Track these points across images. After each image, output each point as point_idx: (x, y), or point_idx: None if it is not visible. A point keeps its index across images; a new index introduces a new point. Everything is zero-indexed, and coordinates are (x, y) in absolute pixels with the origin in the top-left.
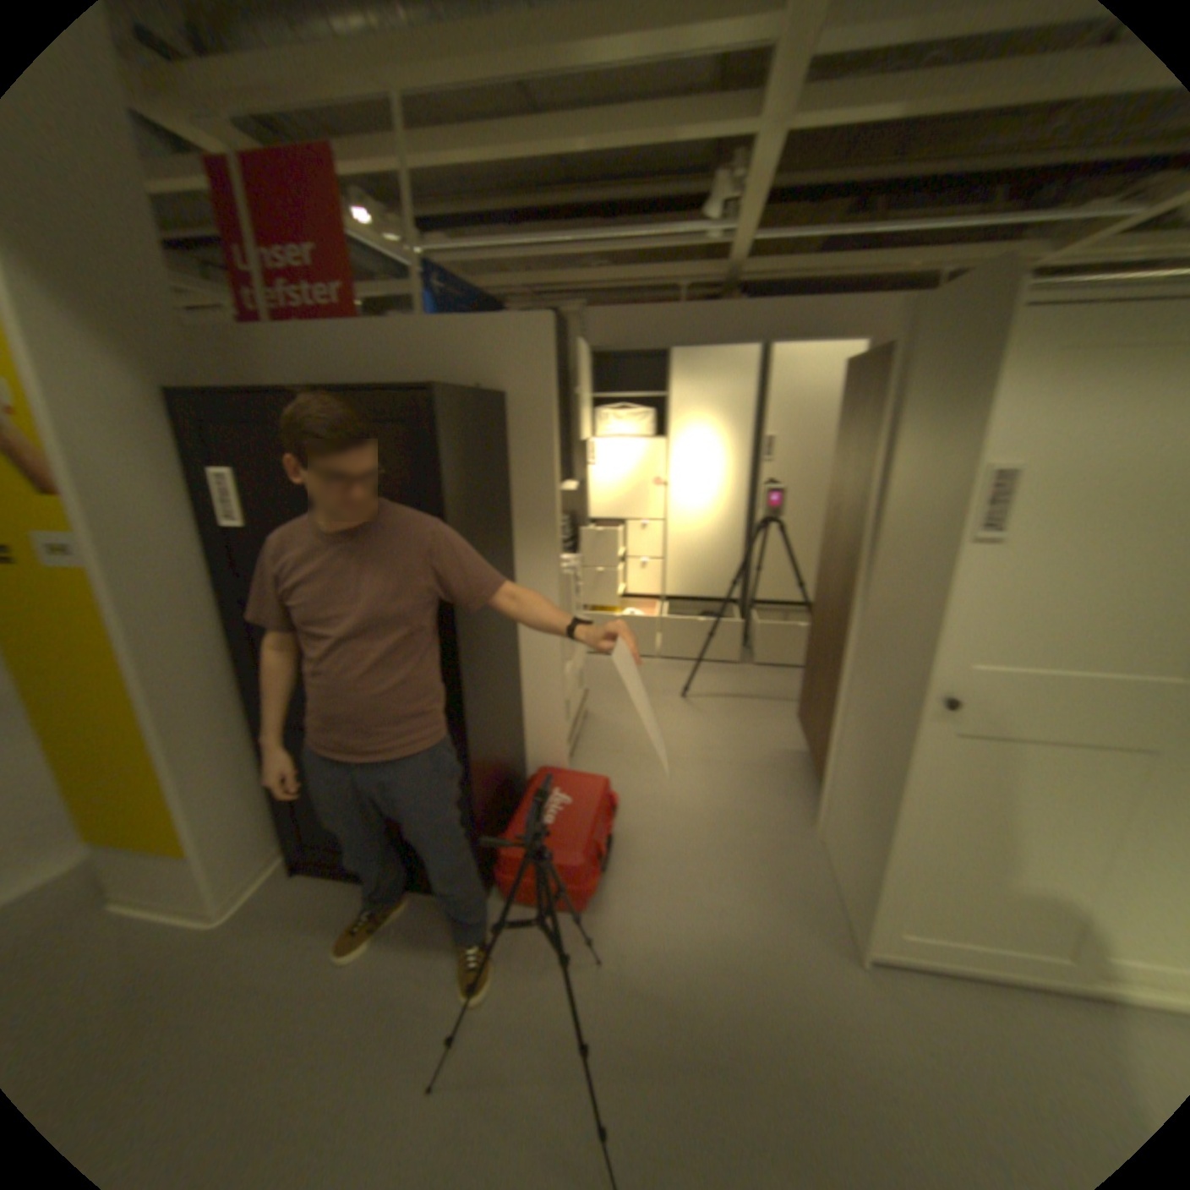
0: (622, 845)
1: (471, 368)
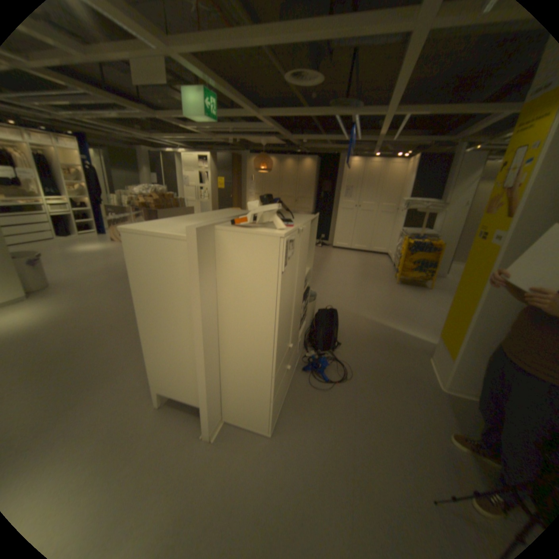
0: None
1: None
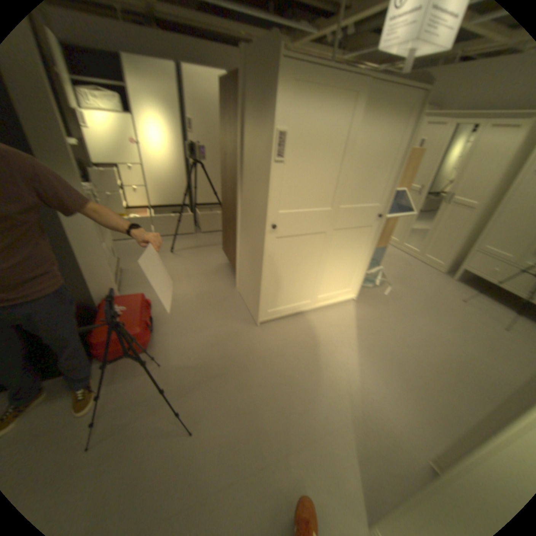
0: (158, 320)
1: None
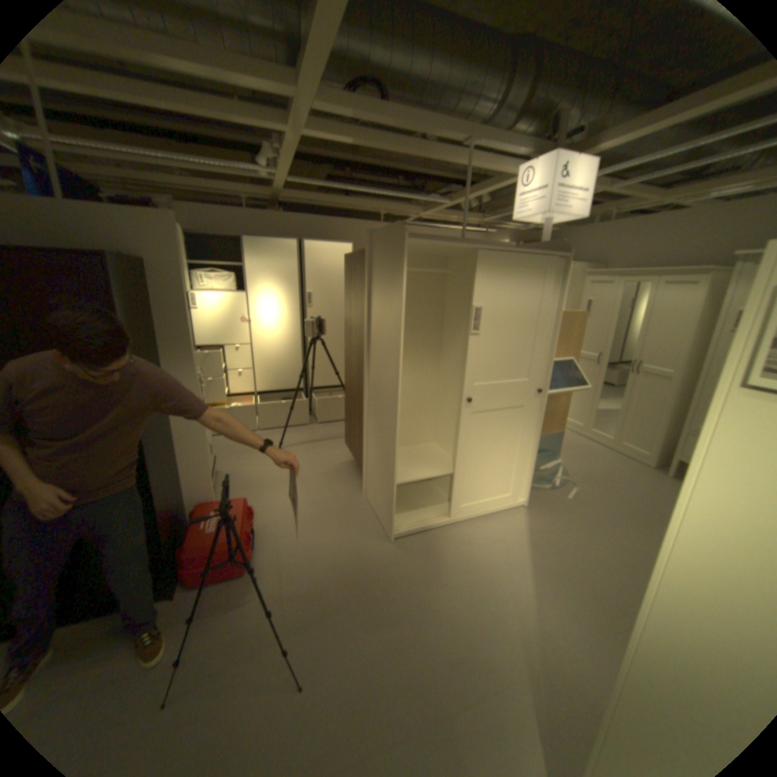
0: (259, 535)
1: (110, 239)
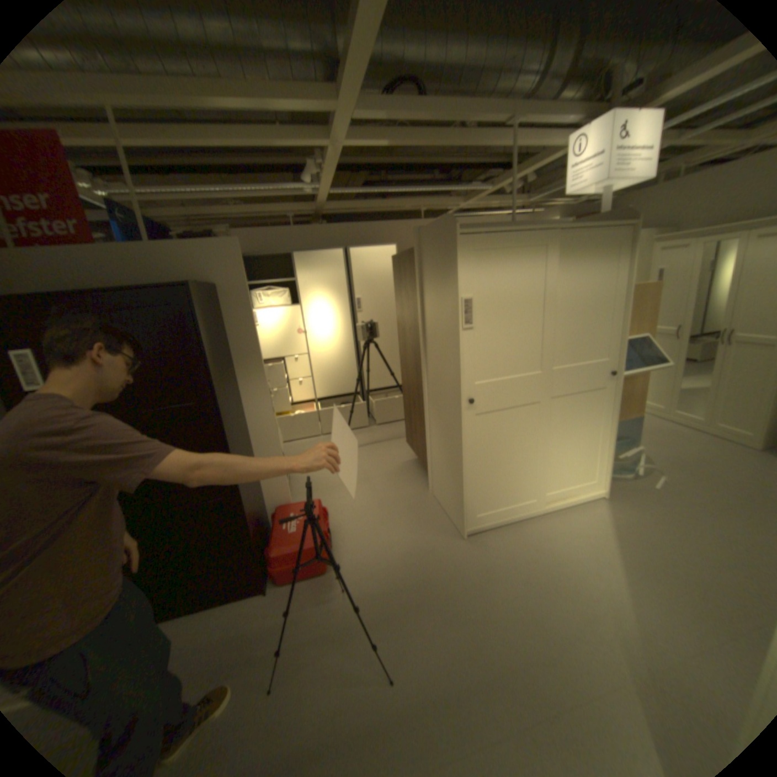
0: (334, 535)
1: (187, 271)
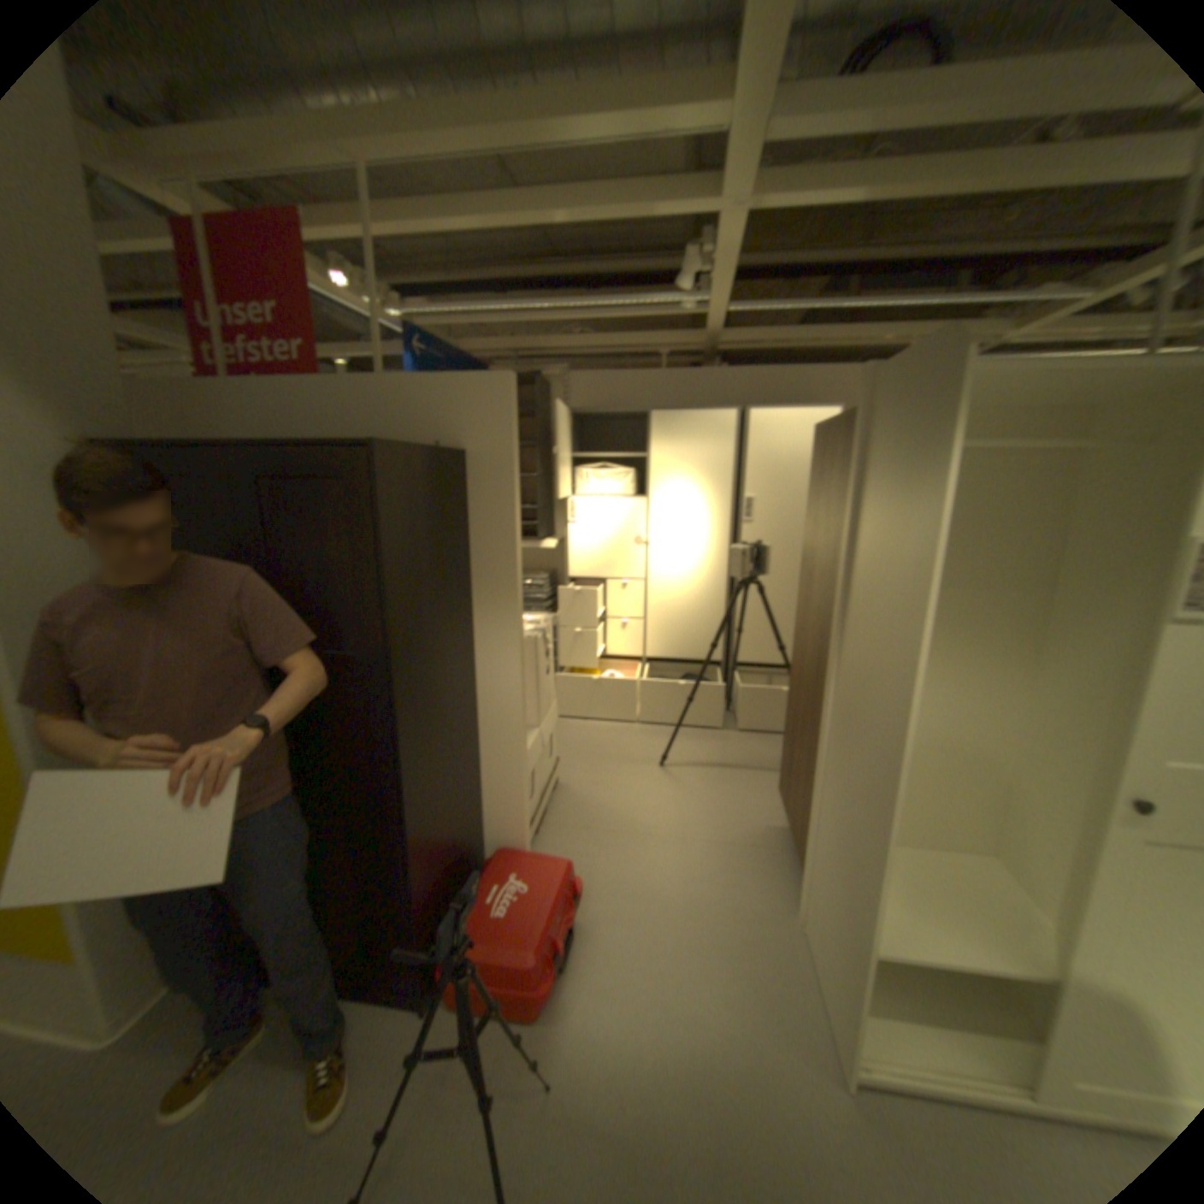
0: (584, 939)
1: (429, 425)
